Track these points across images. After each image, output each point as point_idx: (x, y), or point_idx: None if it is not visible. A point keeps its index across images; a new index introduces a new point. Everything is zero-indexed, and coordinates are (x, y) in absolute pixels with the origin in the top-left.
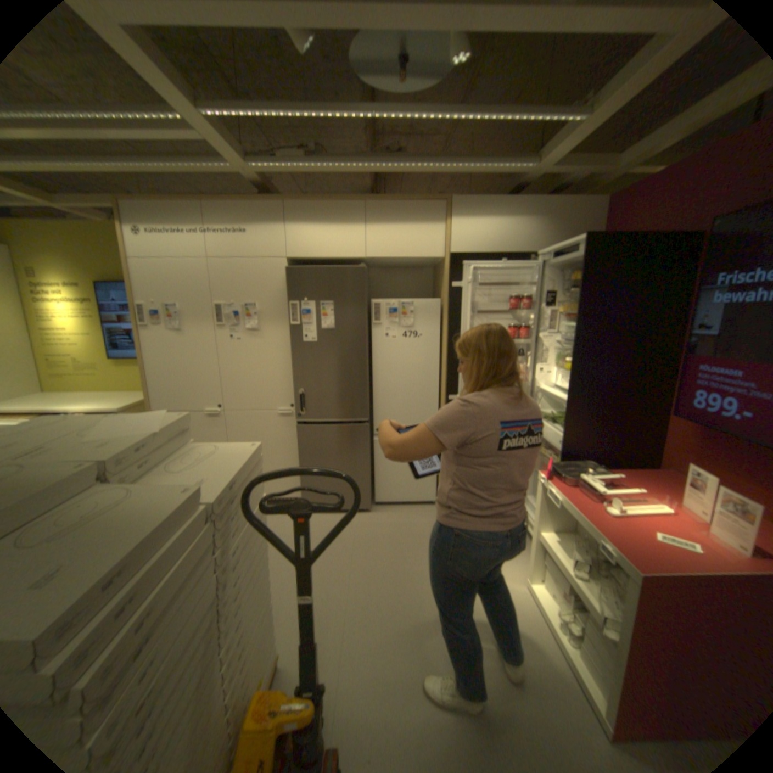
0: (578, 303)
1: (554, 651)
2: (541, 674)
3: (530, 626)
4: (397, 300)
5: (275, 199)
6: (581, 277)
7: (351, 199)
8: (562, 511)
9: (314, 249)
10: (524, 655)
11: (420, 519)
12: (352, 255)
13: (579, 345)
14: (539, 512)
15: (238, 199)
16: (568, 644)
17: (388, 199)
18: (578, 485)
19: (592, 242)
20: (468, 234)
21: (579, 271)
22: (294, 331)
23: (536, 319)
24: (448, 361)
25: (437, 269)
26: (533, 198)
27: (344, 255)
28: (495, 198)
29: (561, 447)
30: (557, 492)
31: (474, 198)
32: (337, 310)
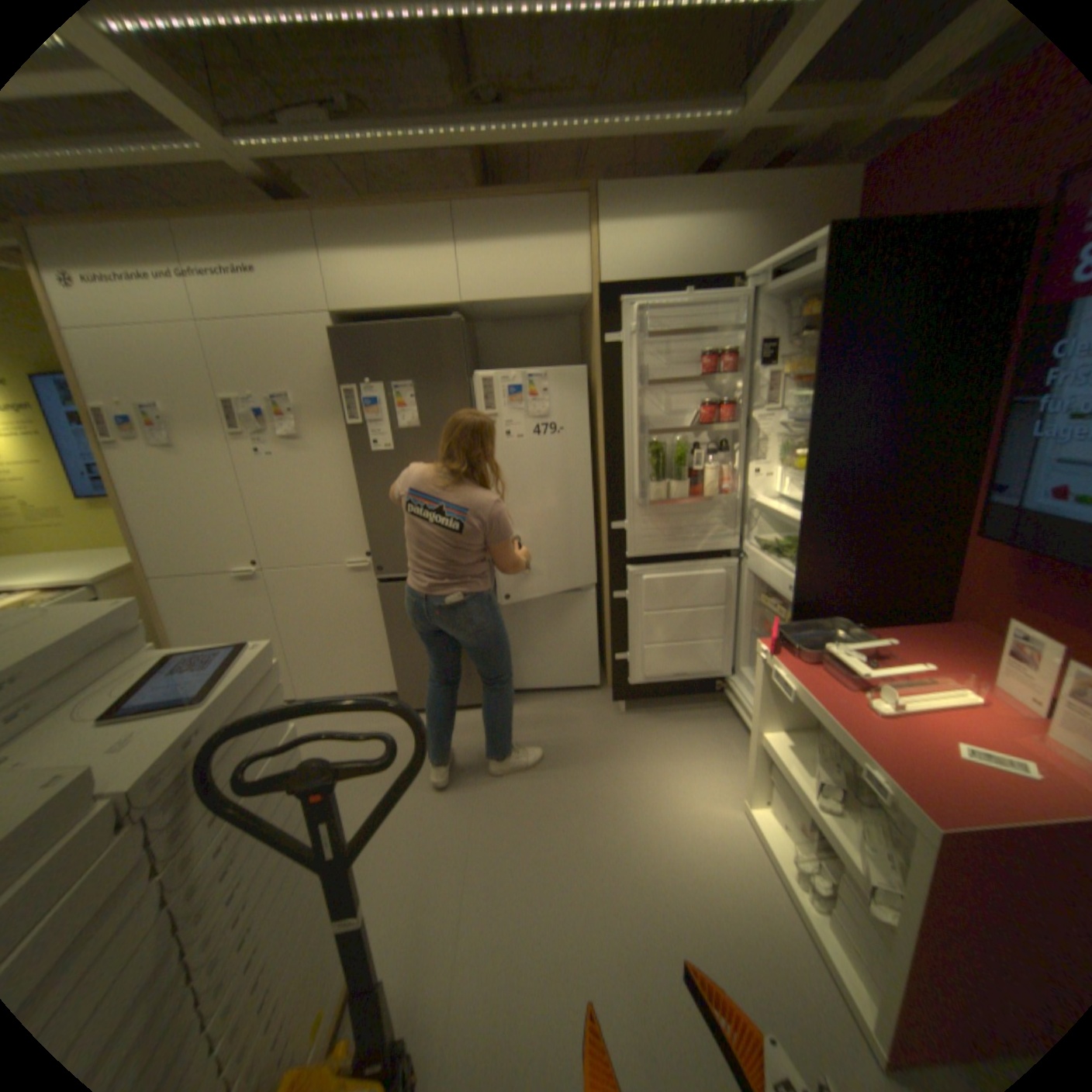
0: (816, 356)
1: (789, 916)
2: (769, 957)
3: (751, 877)
4: (518, 372)
5: (295, 209)
6: (820, 311)
7: (425, 199)
8: (796, 698)
9: (372, 294)
10: (743, 926)
11: (581, 711)
12: (437, 300)
13: (820, 428)
14: (759, 703)
15: (231, 212)
16: (810, 906)
17: (489, 196)
18: (822, 660)
19: (840, 242)
20: (629, 249)
21: (816, 299)
22: (354, 435)
23: (747, 388)
24: (608, 468)
25: (584, 317)
26: (735, 178)
27: (425, 301)
28: (671, 182)
29: (792, 596)
30: (788, 670)
31: (634, 185)
32: (421, 396)
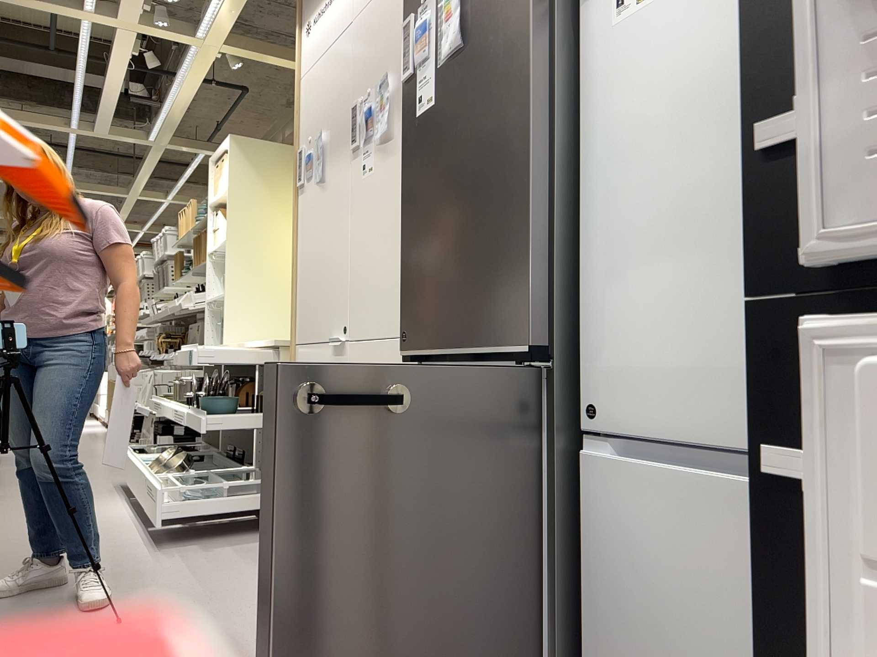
0: None
1: None
2: None
3: None
4: None
5: None
6: None
7: None
8: None
9: None
10: None
11: None
12: None
13: None
14: None
15: None
16: None
17: None
18: None
19: None
20: None
21: None
22: (406, 97)
23: None
24: None
25: None
26: None
27: None
28: None
29: None
30: None
31: None
32: None
